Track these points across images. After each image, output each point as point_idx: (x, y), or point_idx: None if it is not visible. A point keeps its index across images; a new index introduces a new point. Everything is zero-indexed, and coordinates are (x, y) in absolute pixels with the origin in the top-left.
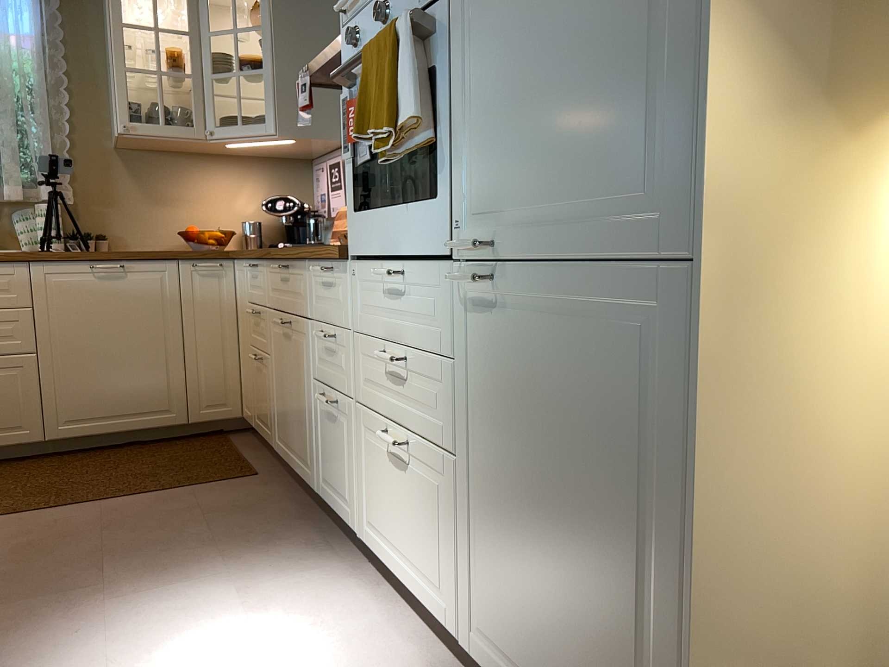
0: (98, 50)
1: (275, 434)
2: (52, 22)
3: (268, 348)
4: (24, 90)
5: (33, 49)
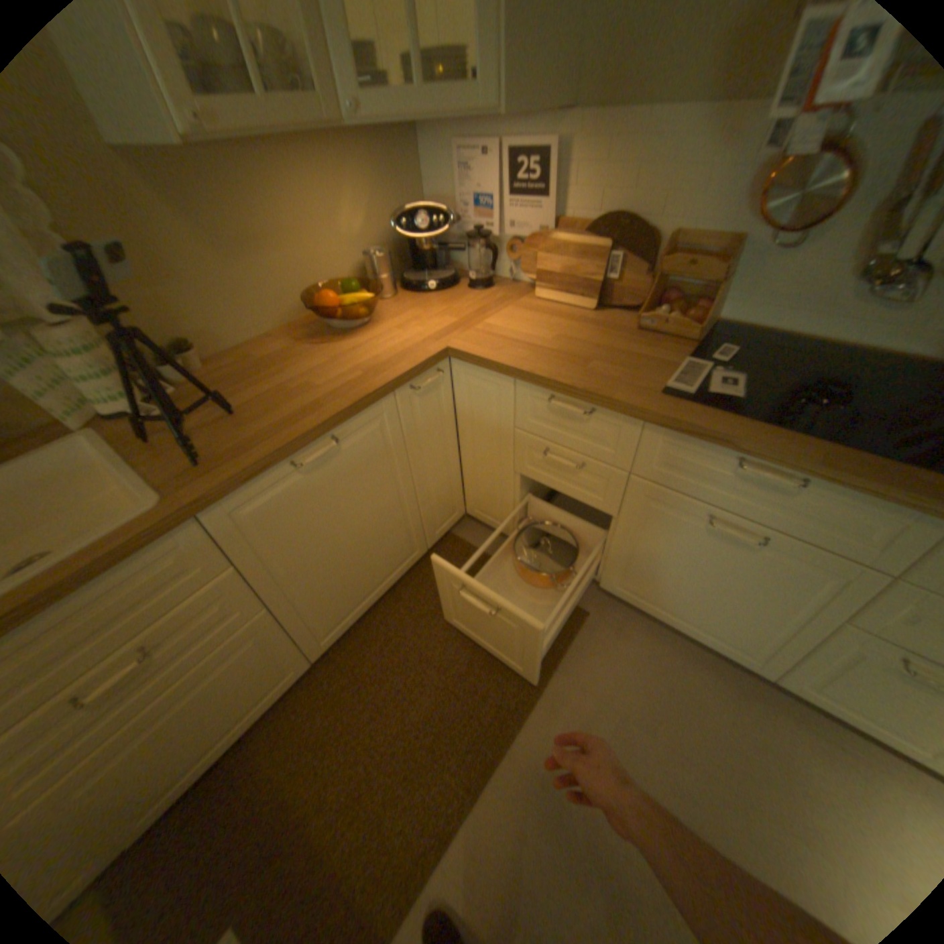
0: None
1: (612, 580)
2: None
3: (615, 510)
4: None
5: None
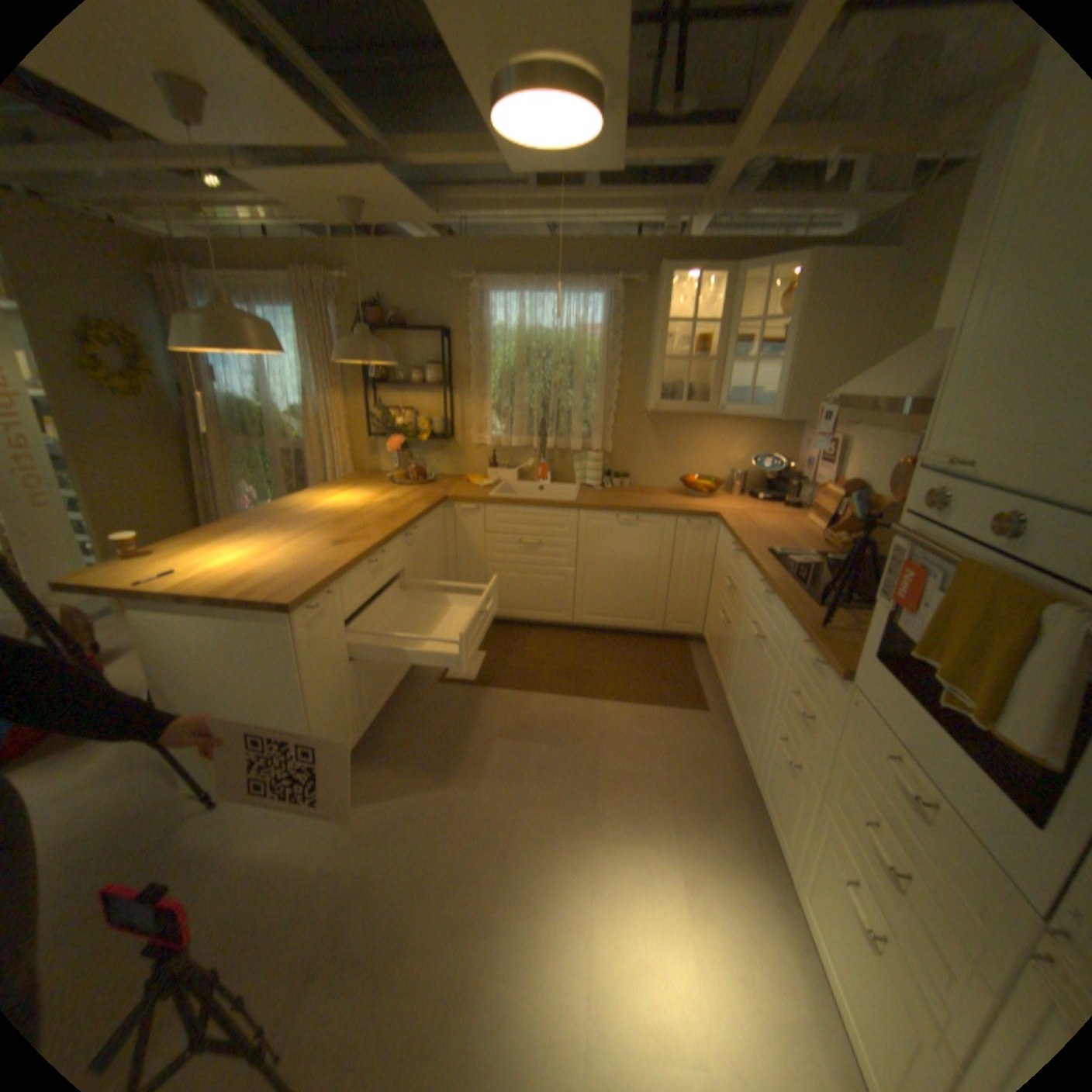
0: (644, 331)
1: (728, 690)
2: (615, 314)
3: (737, 625)
4: (591, 370)
5: (600, 338)
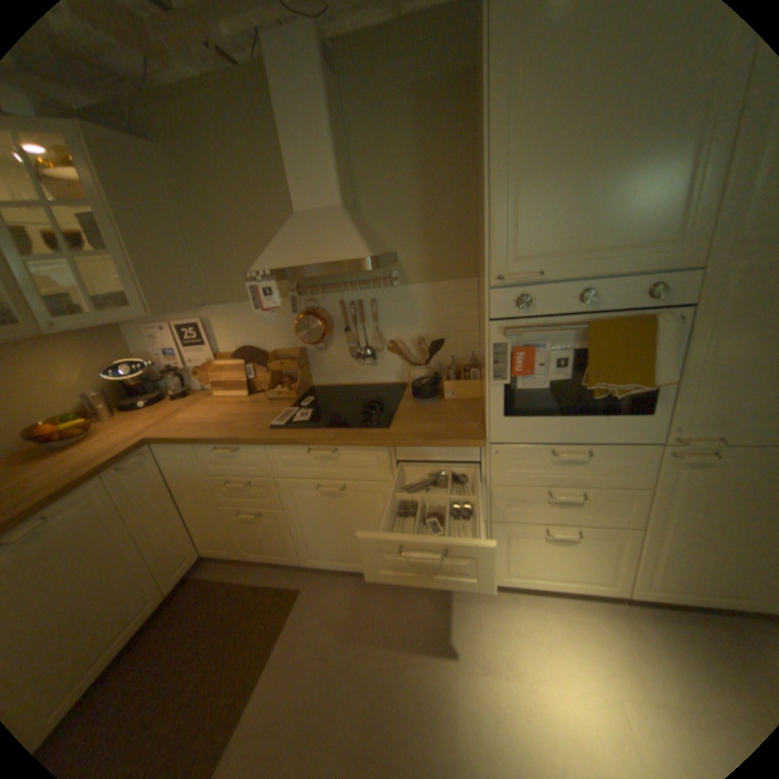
0: None
1: (303, 557)
2: None
3: (279, 506)
4: None
5: None
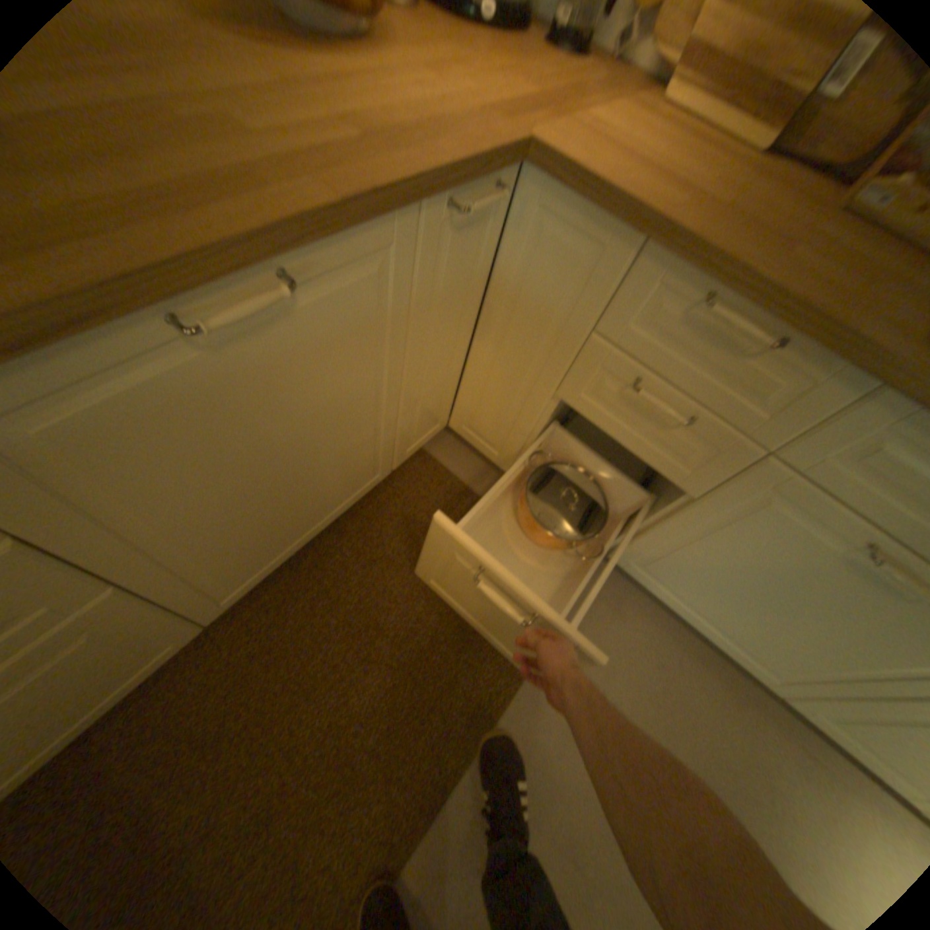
0: None
1: (633, 555)
2: None
3: (702, 489)
4: None
5: None
